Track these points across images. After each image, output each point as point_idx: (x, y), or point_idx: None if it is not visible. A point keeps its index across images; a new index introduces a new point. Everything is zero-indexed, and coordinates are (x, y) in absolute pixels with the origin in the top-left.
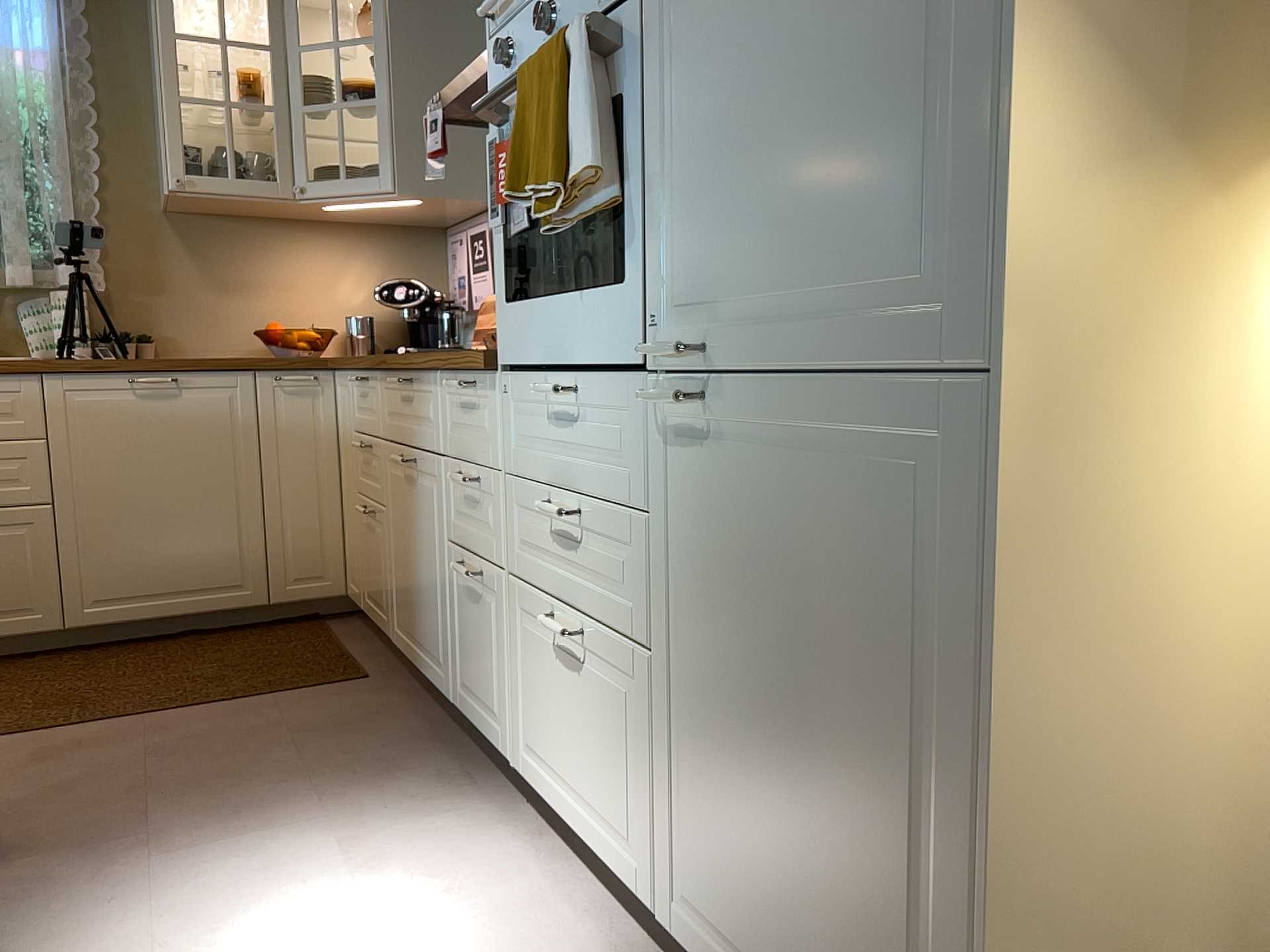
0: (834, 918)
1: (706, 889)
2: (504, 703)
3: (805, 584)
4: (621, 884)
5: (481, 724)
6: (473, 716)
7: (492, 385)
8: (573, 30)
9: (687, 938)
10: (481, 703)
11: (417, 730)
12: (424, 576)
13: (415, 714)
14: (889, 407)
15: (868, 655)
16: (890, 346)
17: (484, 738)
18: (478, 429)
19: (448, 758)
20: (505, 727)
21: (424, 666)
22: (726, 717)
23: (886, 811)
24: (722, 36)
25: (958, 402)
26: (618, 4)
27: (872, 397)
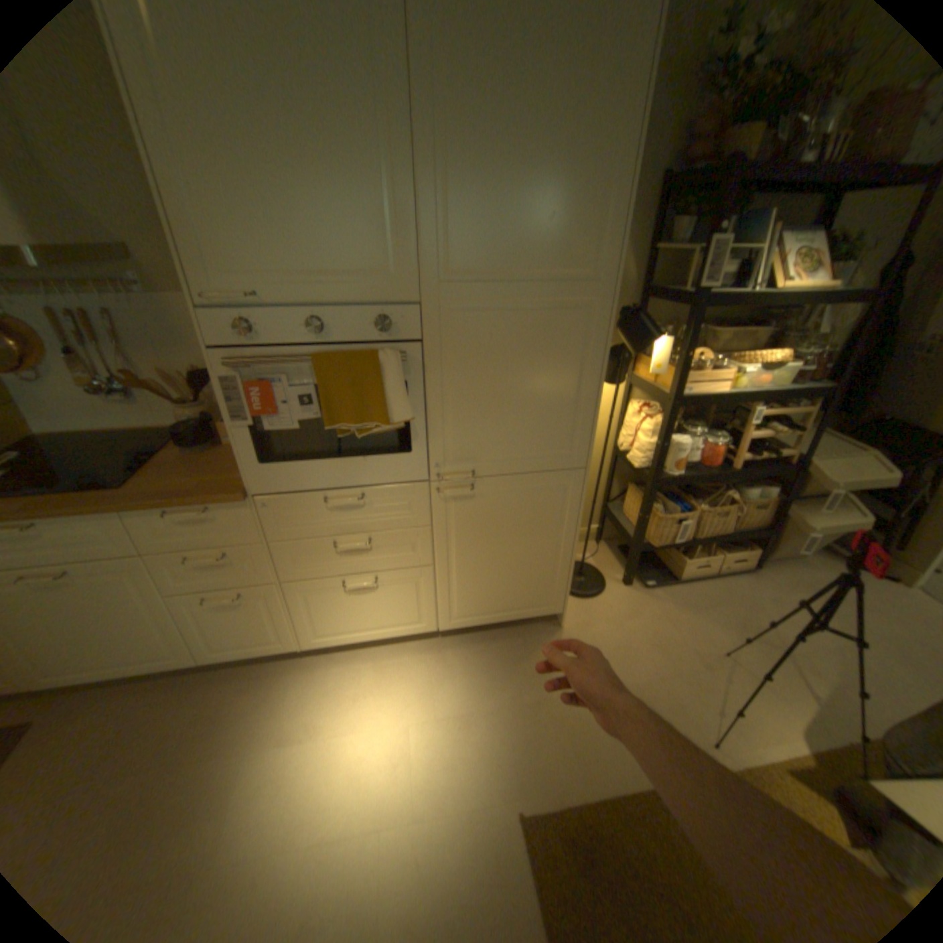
0: (520, 585)
1: (463, 608)
2: (280, 633)
3: (513, 522)
4: (407, 635)
5: (247, 654)
6: (234, 656)
7: (237, 506)
8: (381, 356)
9: (452, 625)
10: (245, 646)
11: (161, 698)
12: (112, 629)
13: (135, 696)
14: (548, 478)
15: (537, 529)
16: (549, 465)
17: (251, 657)
18: (213, 530)
19: (215, 685)
20: (283, 641)
21: (128, 672)
22: (475, 565)
23: (540, 557)
24: (477, 376)
25: (568, 474)
26: (391, 341)
27: (542, 476)
